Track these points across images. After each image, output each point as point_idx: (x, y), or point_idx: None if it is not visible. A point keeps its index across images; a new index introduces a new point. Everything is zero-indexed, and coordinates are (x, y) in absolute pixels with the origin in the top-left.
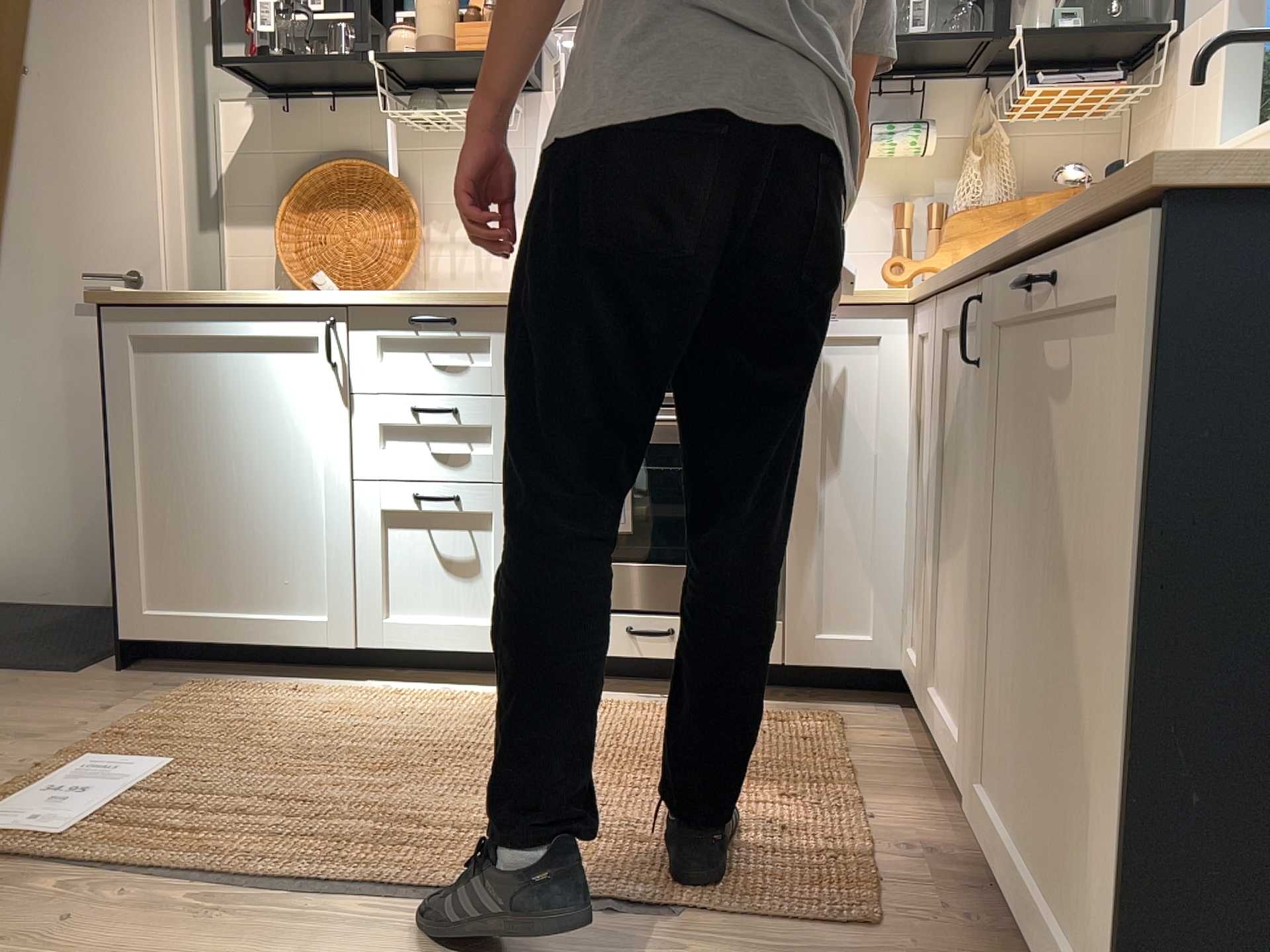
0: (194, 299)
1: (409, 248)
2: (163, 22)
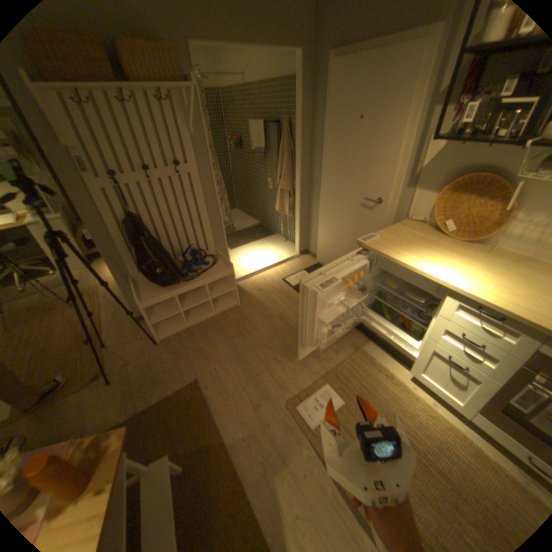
0: (390, 258)
1: (502, 221)
2: (419, 94)
